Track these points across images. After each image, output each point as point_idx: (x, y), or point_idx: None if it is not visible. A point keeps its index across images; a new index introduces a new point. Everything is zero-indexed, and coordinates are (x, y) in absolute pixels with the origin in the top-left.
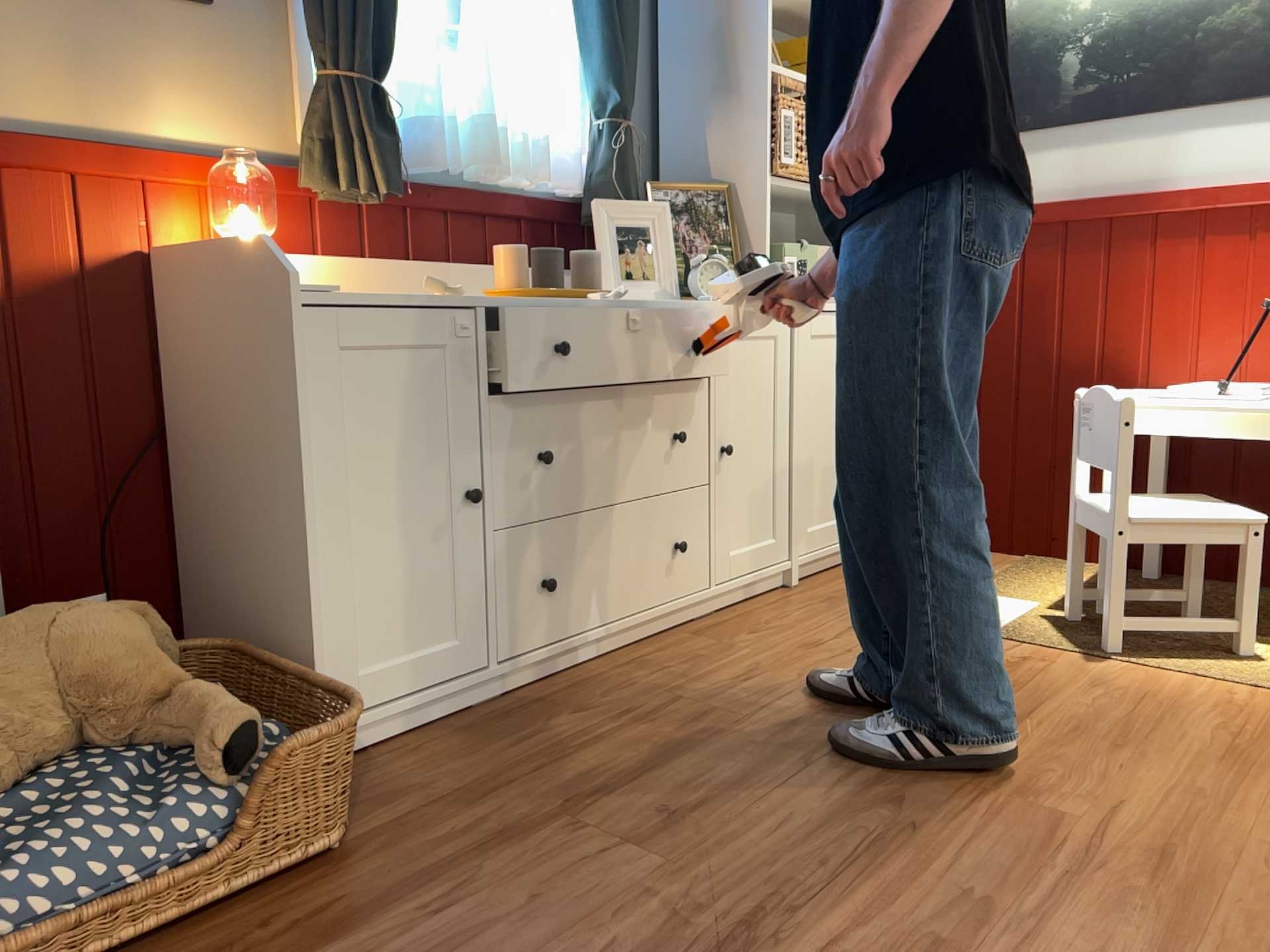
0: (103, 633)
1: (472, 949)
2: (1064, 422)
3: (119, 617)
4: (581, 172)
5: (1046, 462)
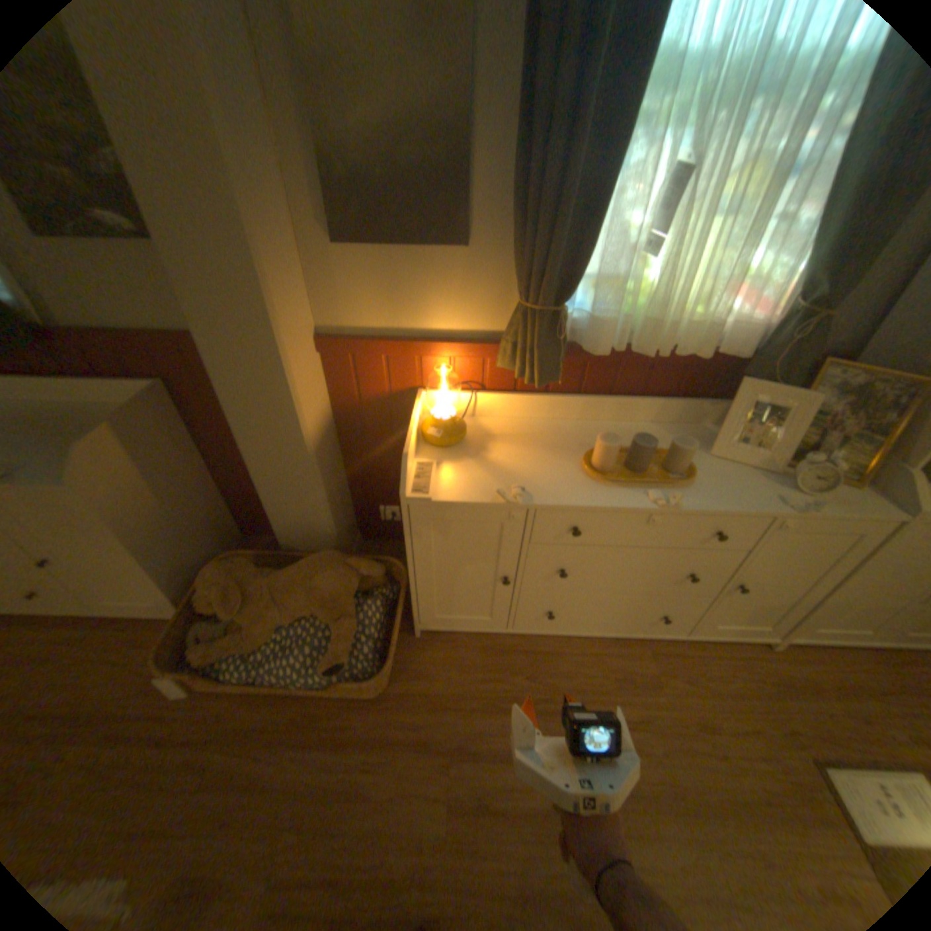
0: (327, 588)
1: (355, 805)
2: None
3: (339, 579)
4: (771, 329)
5: None
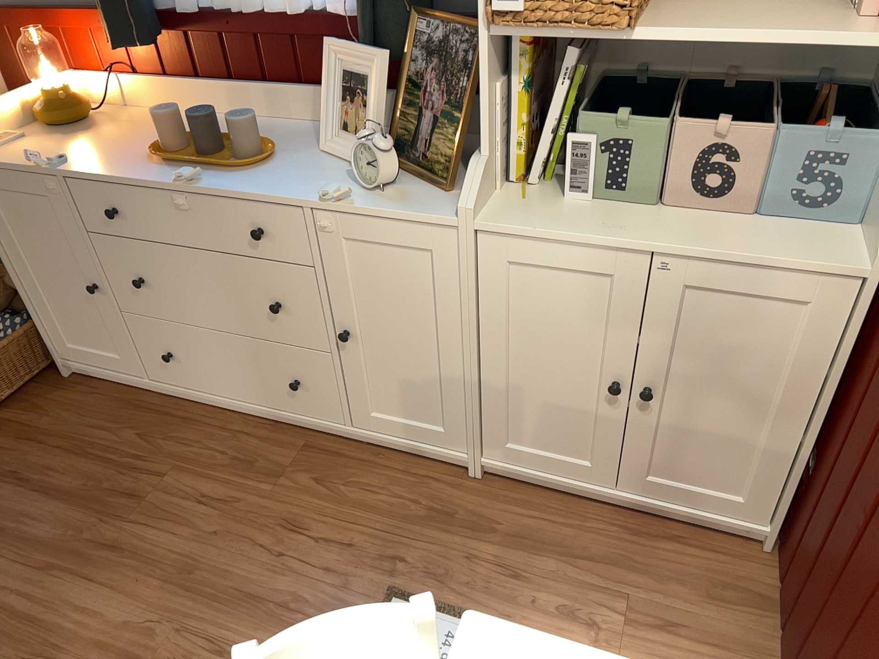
0: None
1: None
2: (851, 637)
3: None
4: None
5: (824, 650)
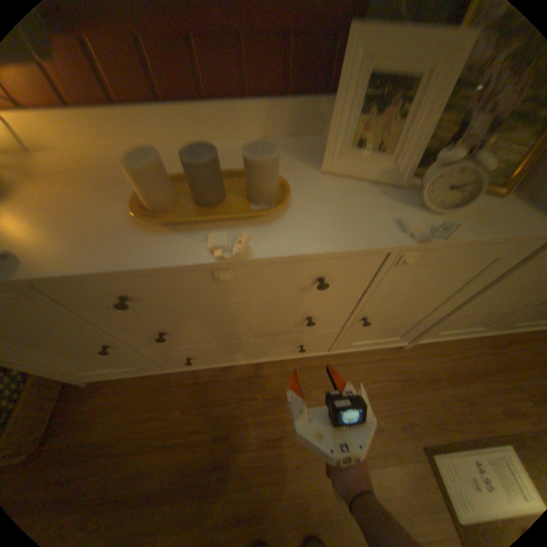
0: None
1: None
2: None
3: None
4: None
5: None
